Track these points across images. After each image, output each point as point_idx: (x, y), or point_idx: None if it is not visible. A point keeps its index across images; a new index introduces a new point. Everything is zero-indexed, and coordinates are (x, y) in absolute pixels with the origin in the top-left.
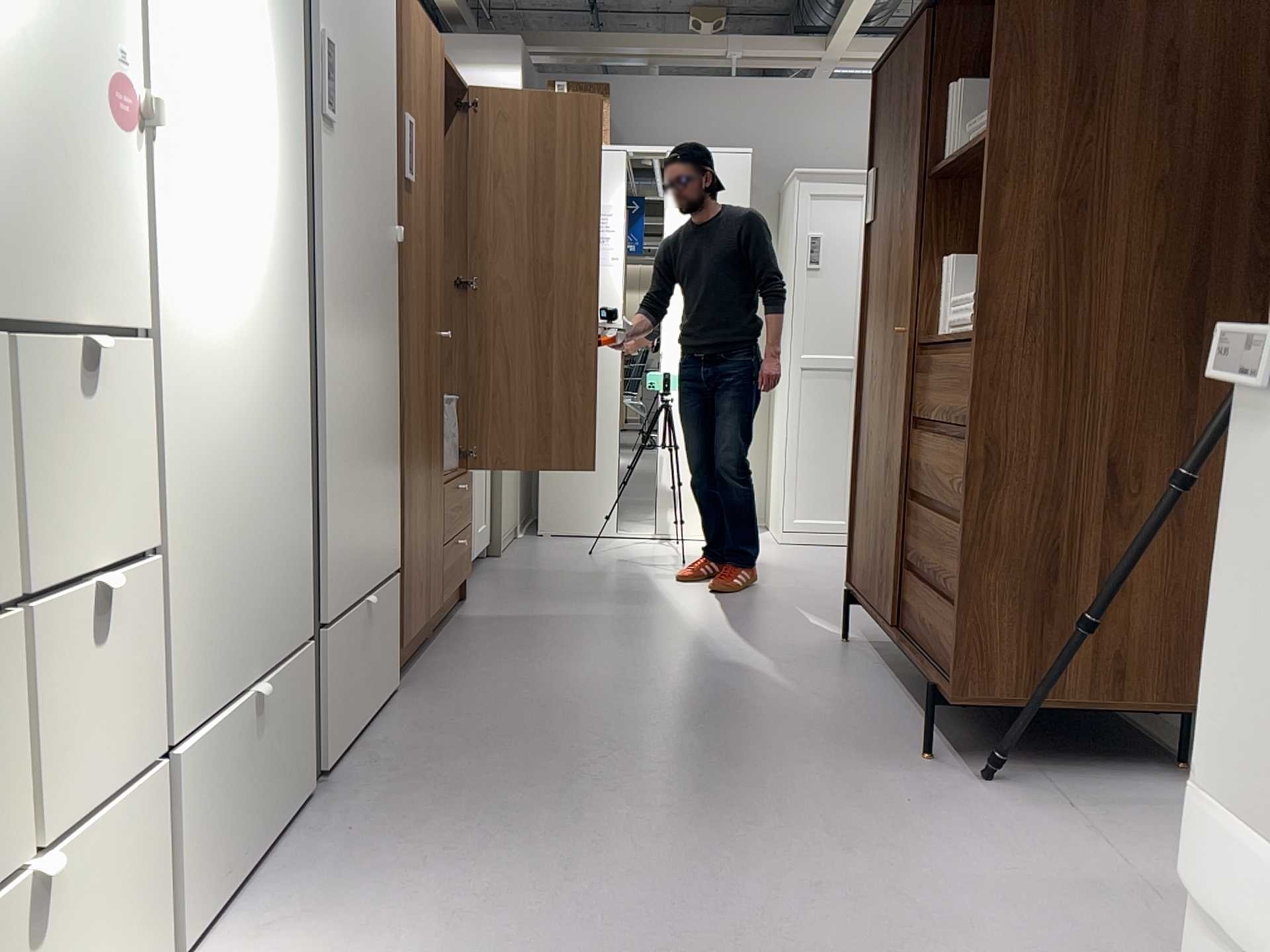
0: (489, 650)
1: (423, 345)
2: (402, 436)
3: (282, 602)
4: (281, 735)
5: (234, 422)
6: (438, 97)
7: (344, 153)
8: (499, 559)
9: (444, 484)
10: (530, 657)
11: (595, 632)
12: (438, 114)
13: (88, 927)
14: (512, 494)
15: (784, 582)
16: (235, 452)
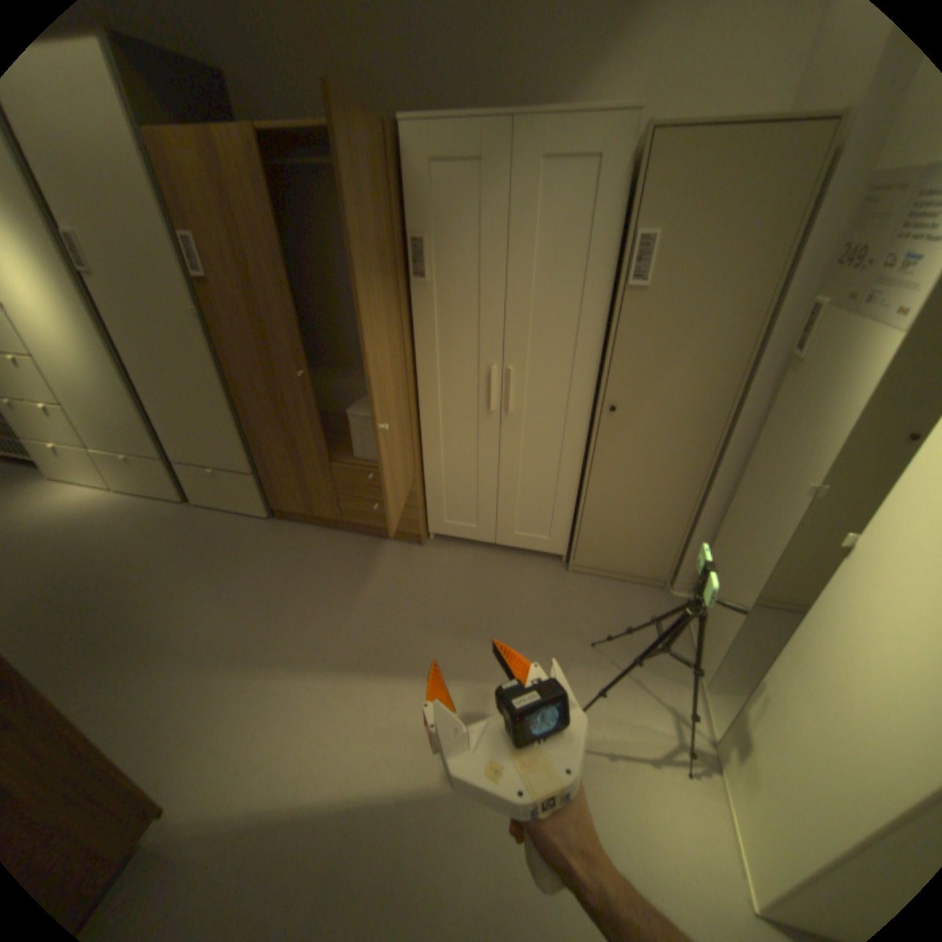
0: (310, 552)
1: (263, 377)
2: (241, 419)
3: (134, 442)
4: (148, 476)
5: (81, 384)
6: (247, 189)
7: (111, 283)
8: (563, 571)
9: (334, 463)
10: (286, 568)
11: (316, 606)
12: (251, 205)
13: (76, 464)
14: (639, 547)
15: (432, 870)
16: (85, 393)
